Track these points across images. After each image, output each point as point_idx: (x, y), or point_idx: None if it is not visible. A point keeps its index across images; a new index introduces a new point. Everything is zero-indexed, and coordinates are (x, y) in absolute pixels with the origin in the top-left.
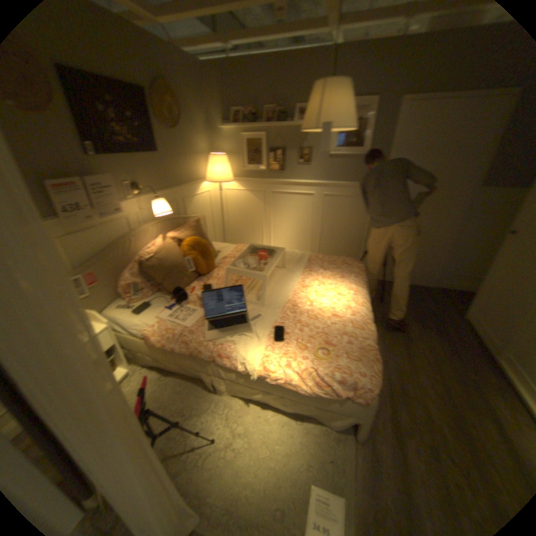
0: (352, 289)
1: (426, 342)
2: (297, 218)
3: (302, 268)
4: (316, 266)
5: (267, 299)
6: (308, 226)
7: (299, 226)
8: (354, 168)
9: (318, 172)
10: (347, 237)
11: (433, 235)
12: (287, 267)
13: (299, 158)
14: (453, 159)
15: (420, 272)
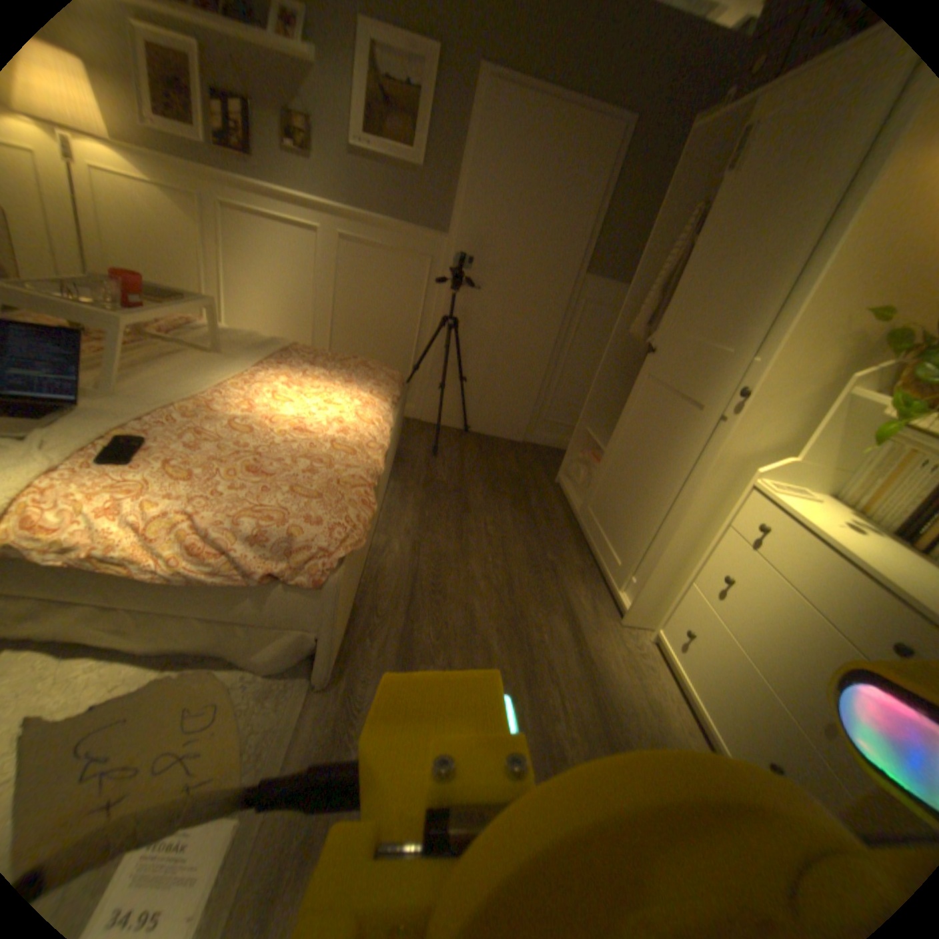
0: (357, 397)
1: (491, 512)
2: (280, 278)
3: (260, 356)
4: (296, 358)
5: (126, 389)
6: (304, 301)
7: (284, 296)
8: (394, 188)
9: (324, 178)
10: (381, 335)
11: (520, 347)
12: (221, 349)
13: (282, 133)
14: (550, 213)
15: (500, 413)
